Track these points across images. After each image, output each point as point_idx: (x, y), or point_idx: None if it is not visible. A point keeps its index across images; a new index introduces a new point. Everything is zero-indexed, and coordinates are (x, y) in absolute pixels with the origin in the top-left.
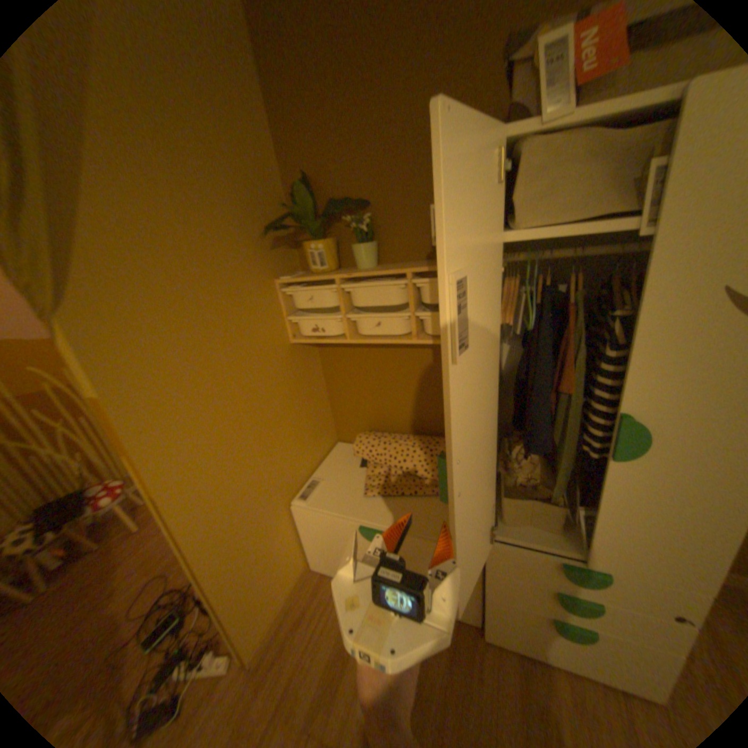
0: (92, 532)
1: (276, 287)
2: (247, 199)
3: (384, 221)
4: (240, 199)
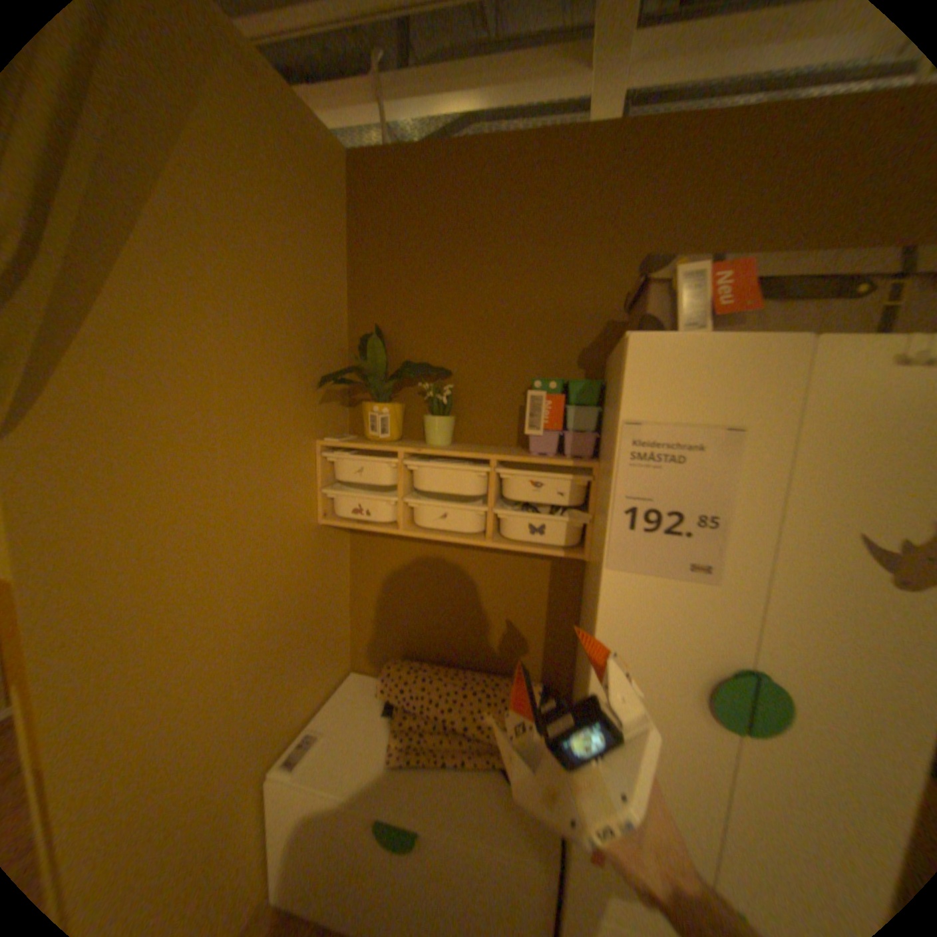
0: None
1: (316, 448)
2: (306, 341)
3: (465, 395)
4: (298, 339)
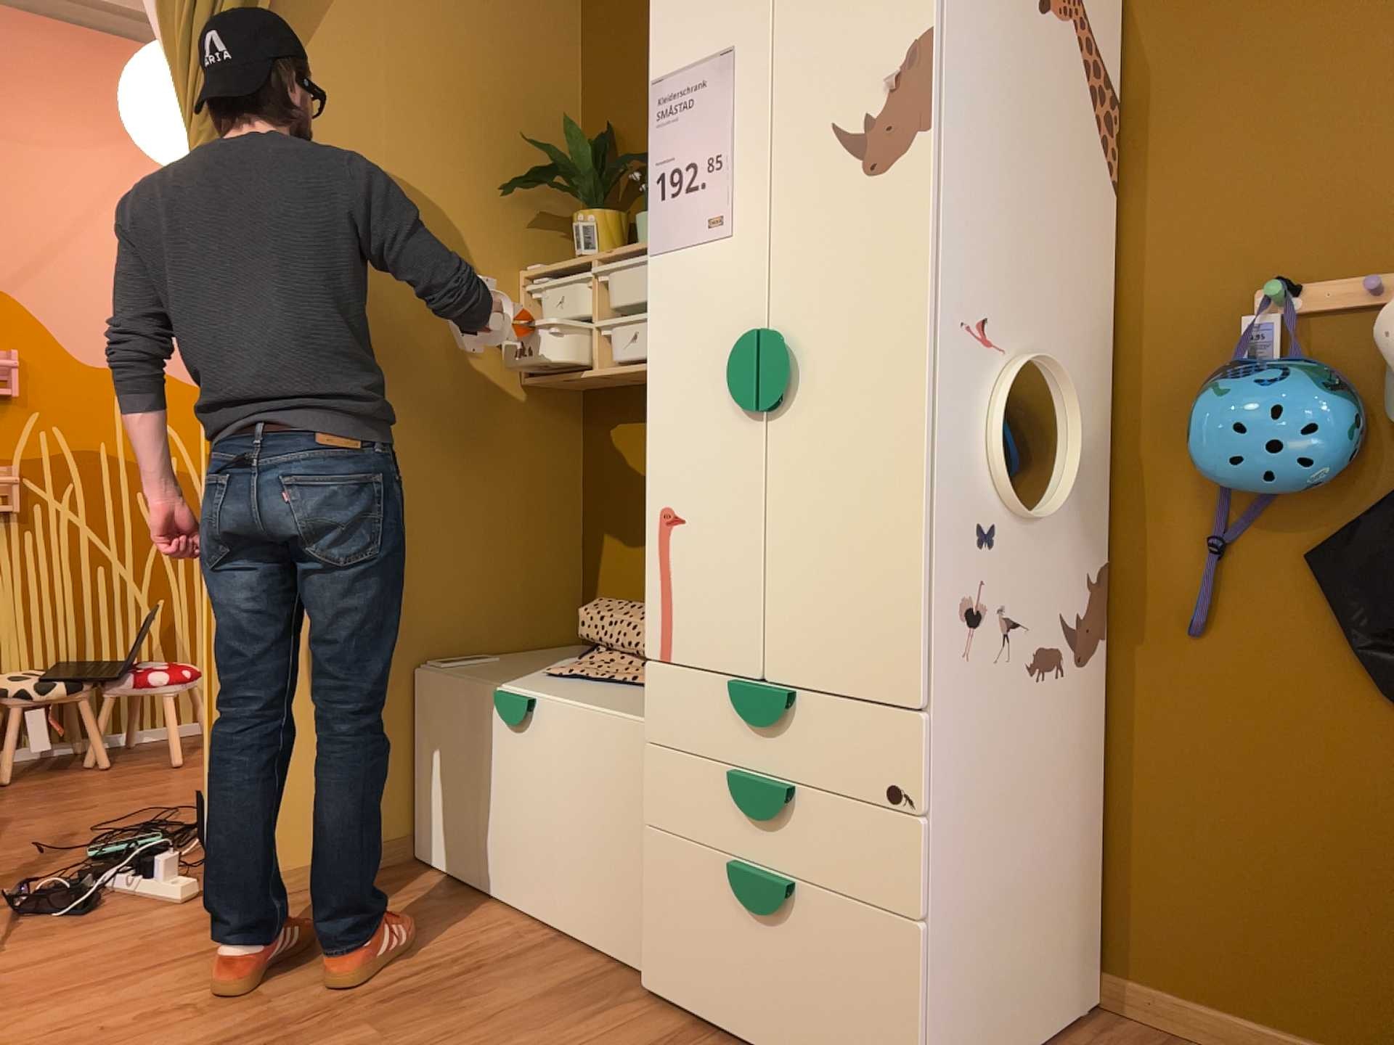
0: (112, 752)
1: (518, 281)
2: (508, 148)
3: None
4: (495, 144)
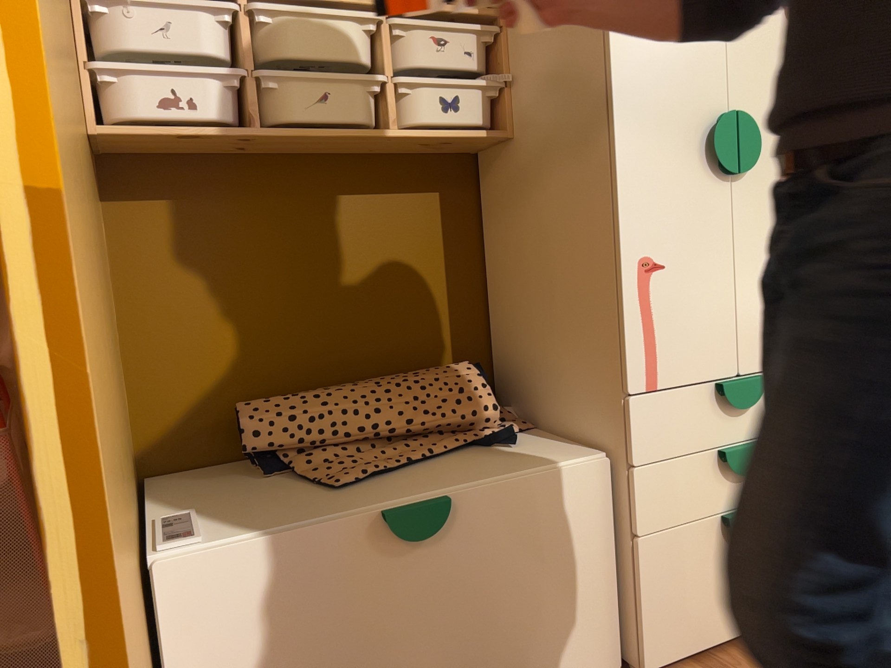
0: None
1: None
2: None
3: None
4: None
